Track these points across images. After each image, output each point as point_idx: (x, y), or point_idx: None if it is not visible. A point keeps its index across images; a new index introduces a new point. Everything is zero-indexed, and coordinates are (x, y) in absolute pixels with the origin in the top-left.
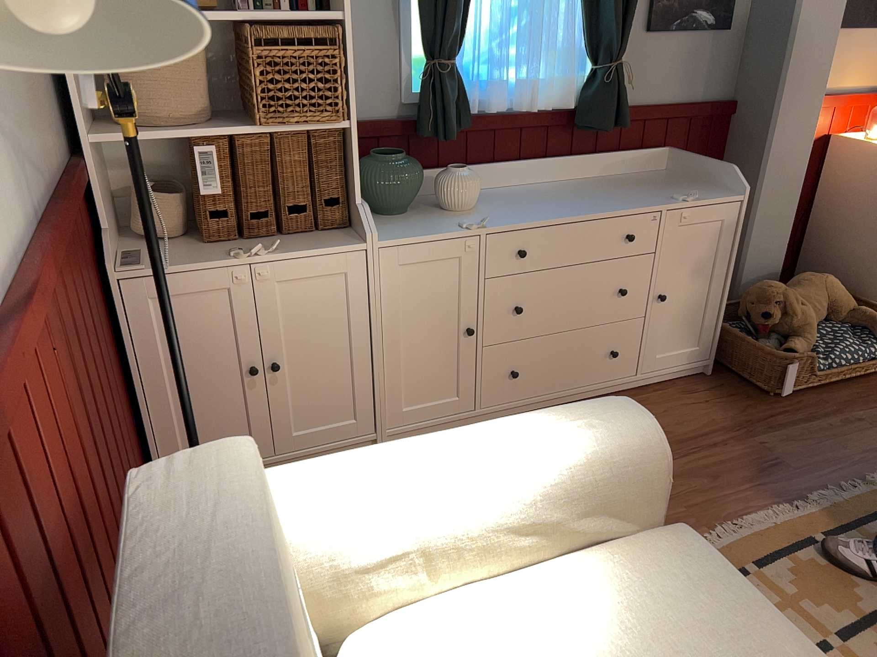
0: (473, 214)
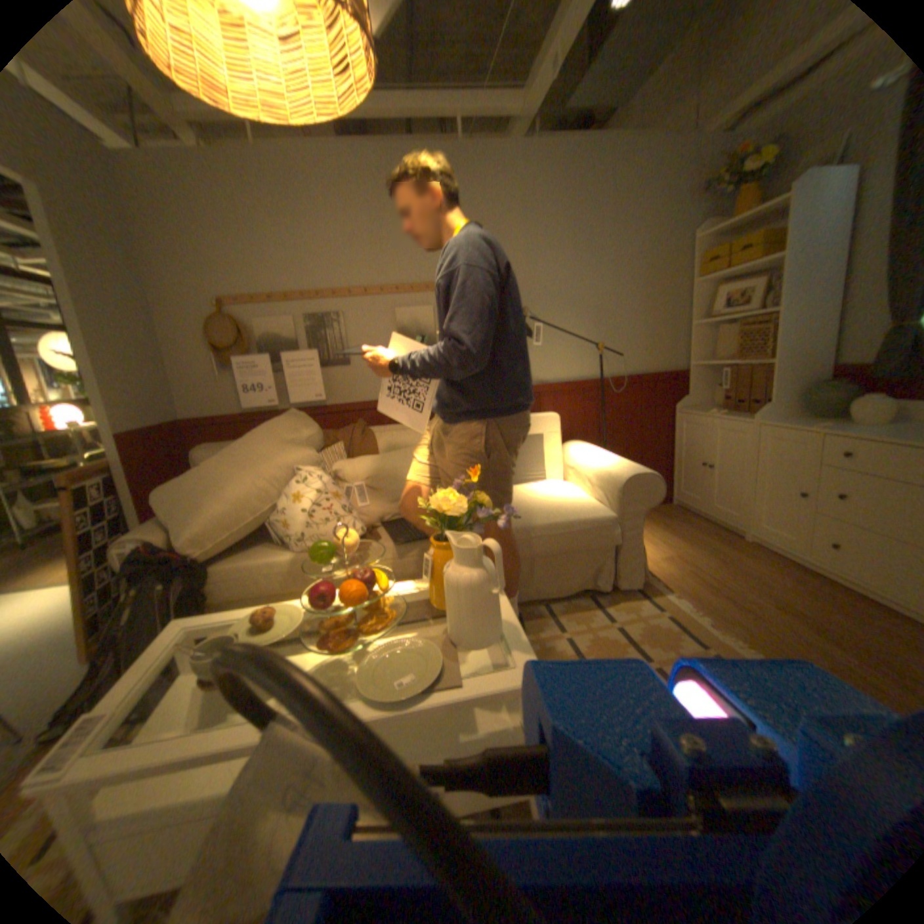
0: (858, 426)
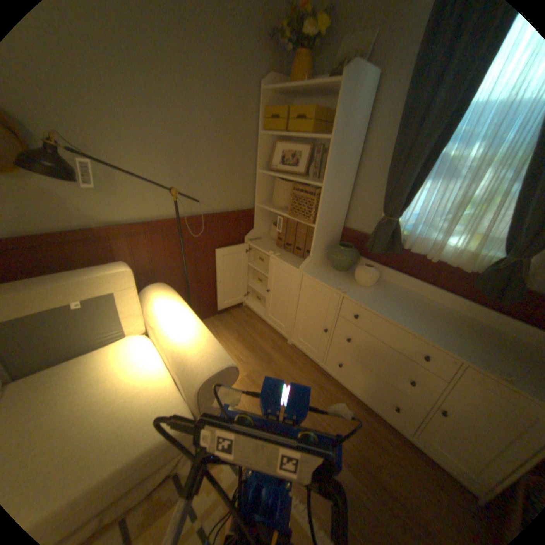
0: (360, 288)
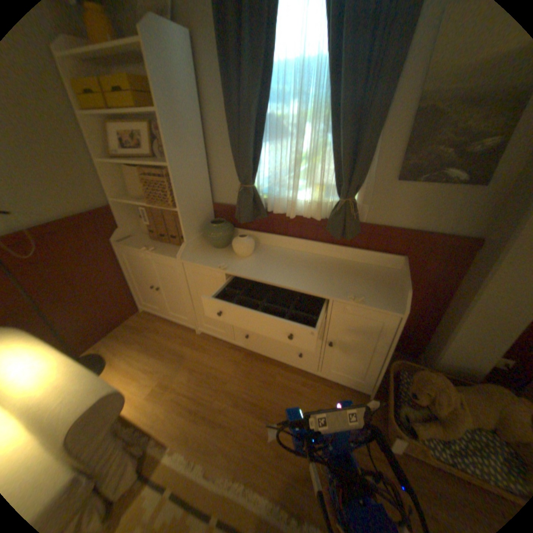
0: (240, 260)
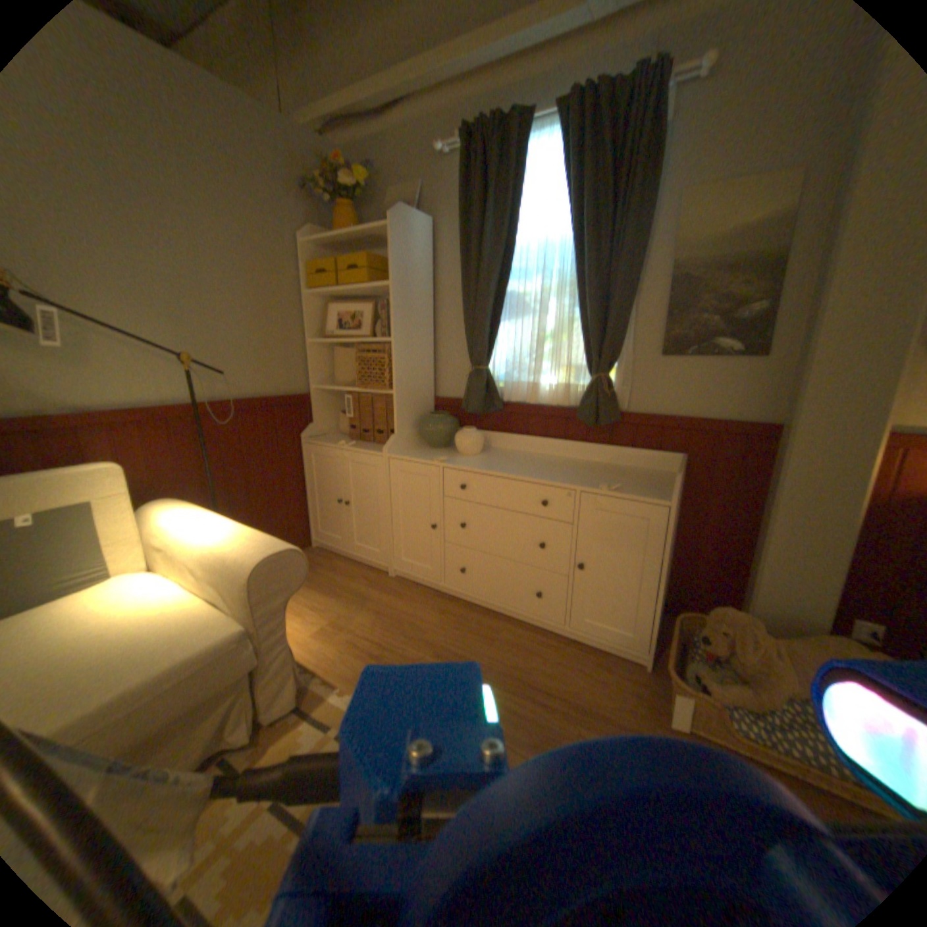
0: (463, 457)
